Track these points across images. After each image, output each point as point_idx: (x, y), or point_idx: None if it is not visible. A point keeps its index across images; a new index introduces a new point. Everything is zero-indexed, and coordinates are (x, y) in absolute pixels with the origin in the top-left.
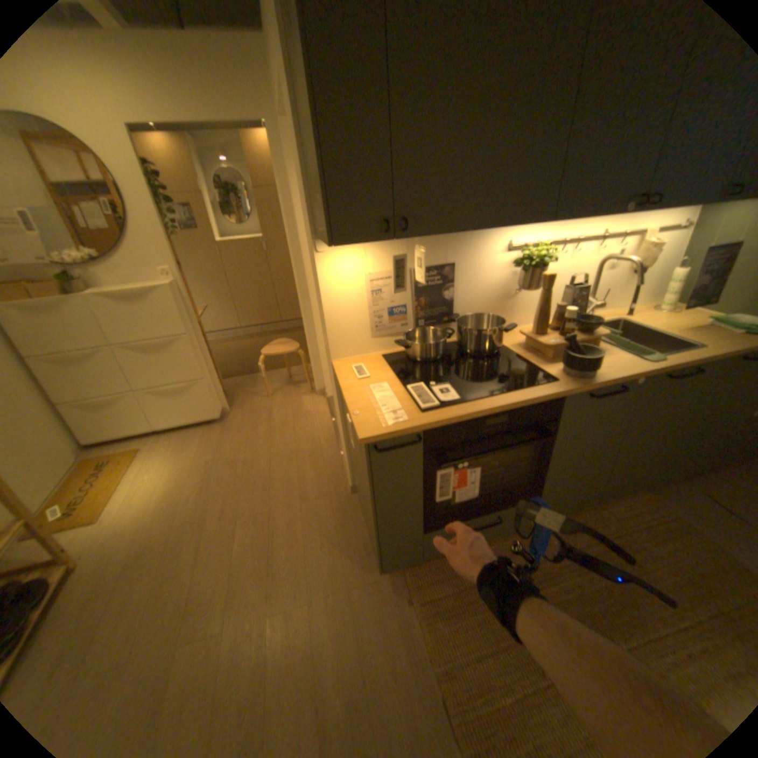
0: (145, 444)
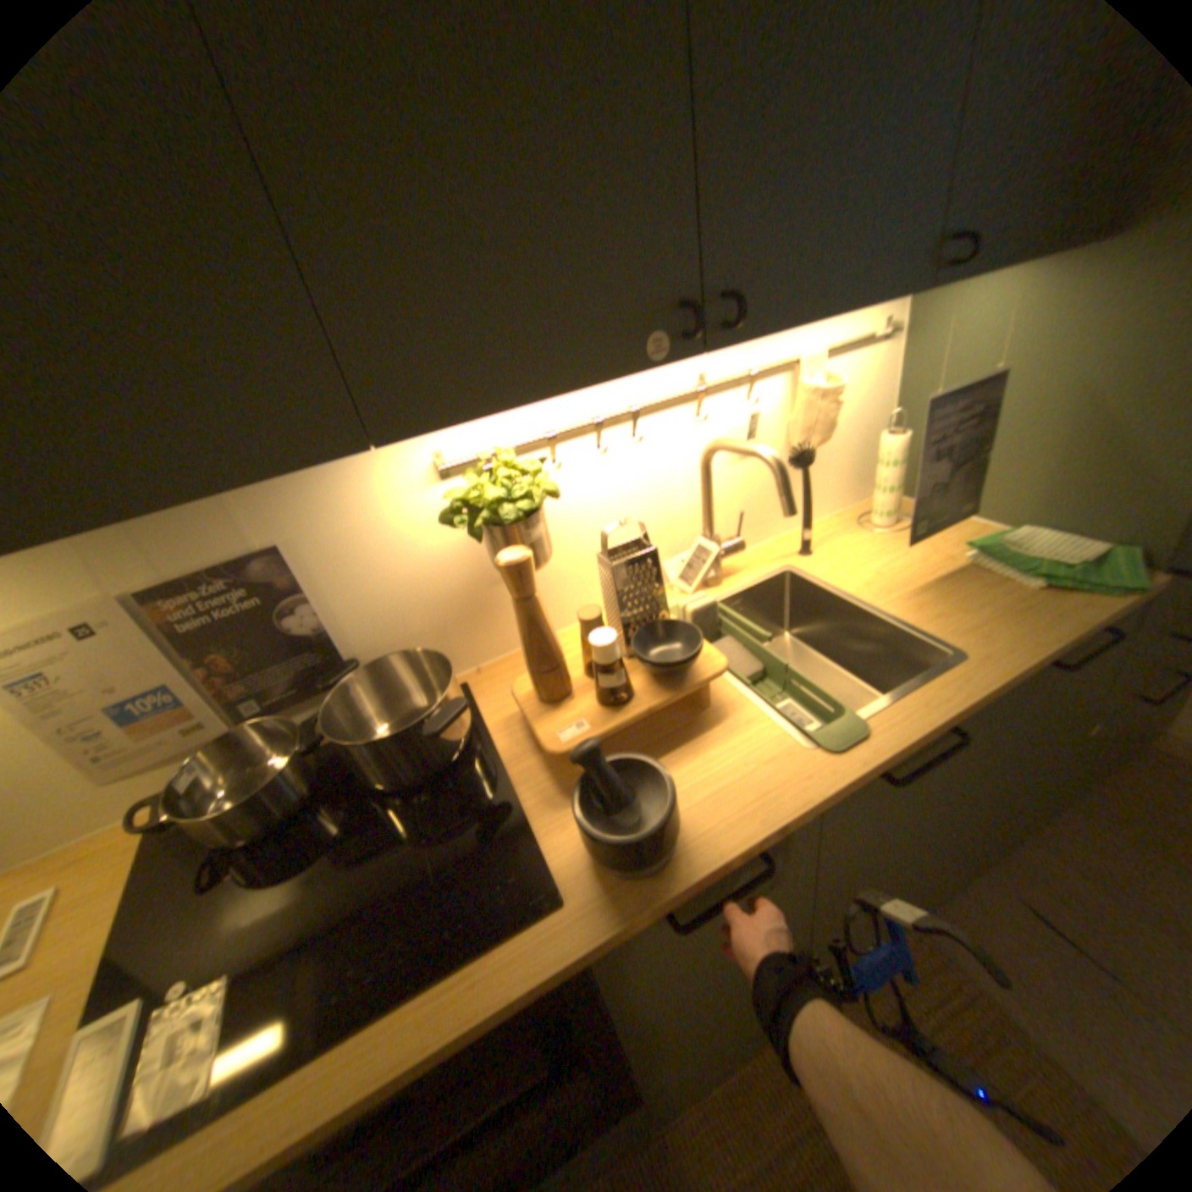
0: None
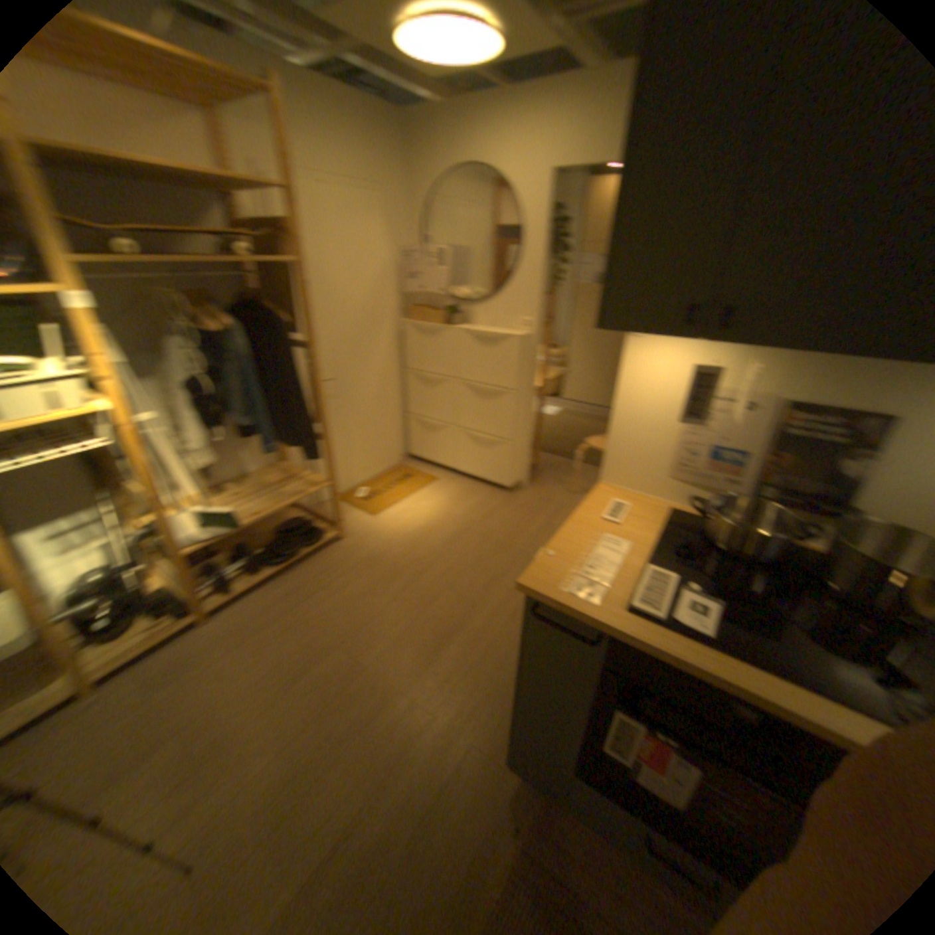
0: (449, 477)
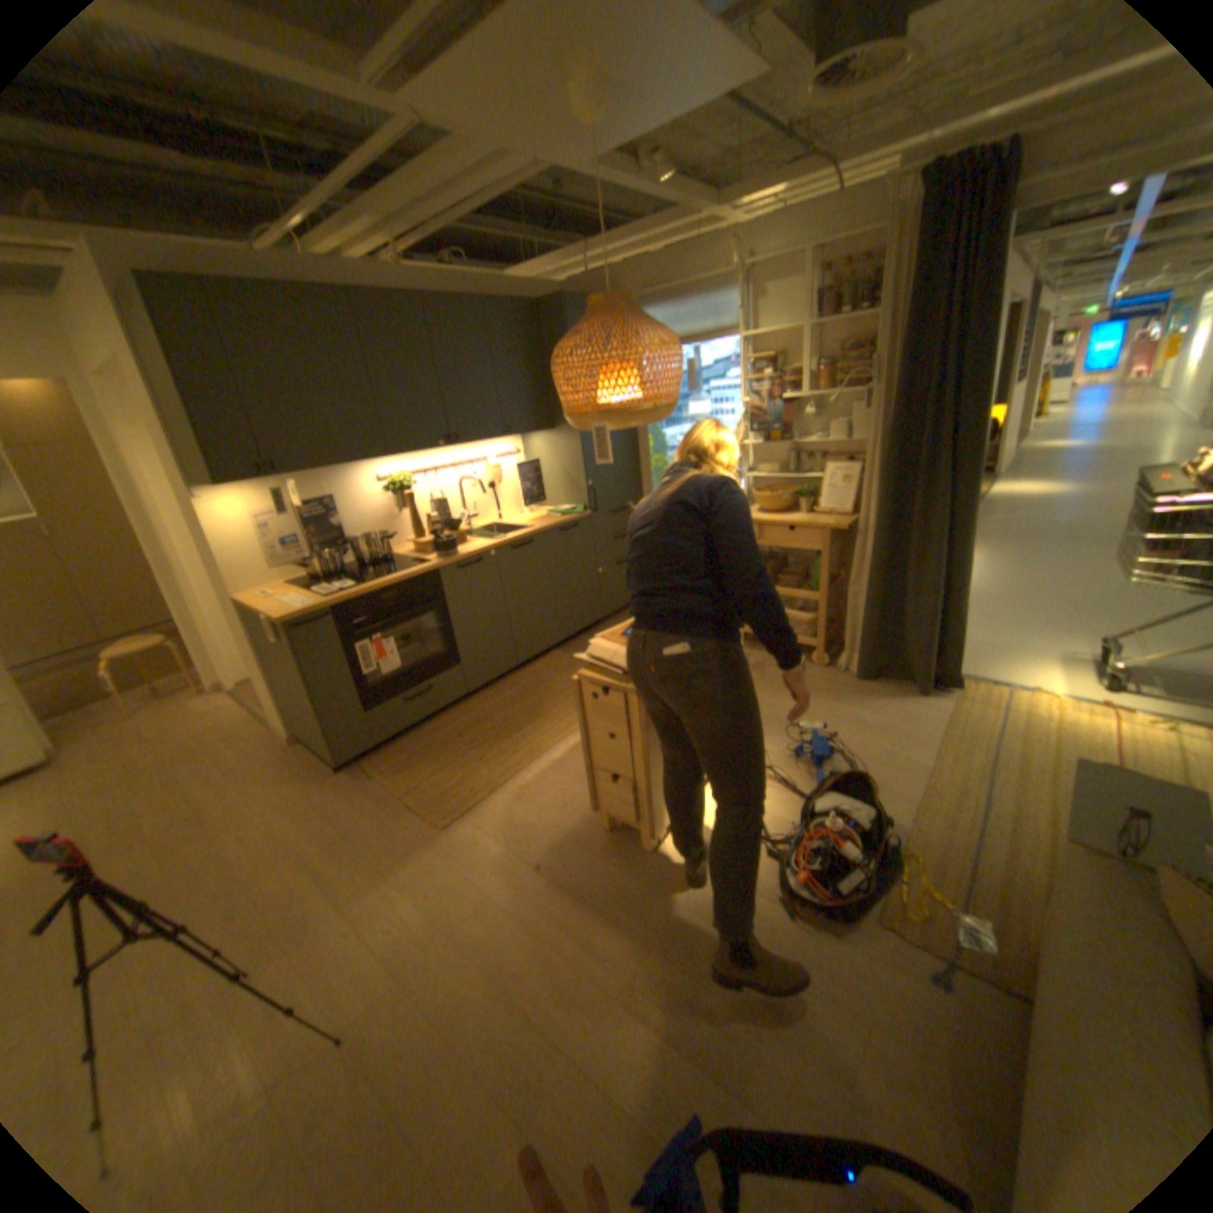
0: None
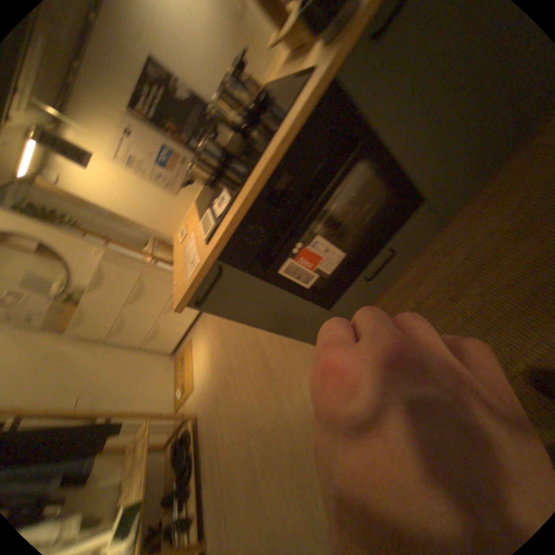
0: (191, 331)
